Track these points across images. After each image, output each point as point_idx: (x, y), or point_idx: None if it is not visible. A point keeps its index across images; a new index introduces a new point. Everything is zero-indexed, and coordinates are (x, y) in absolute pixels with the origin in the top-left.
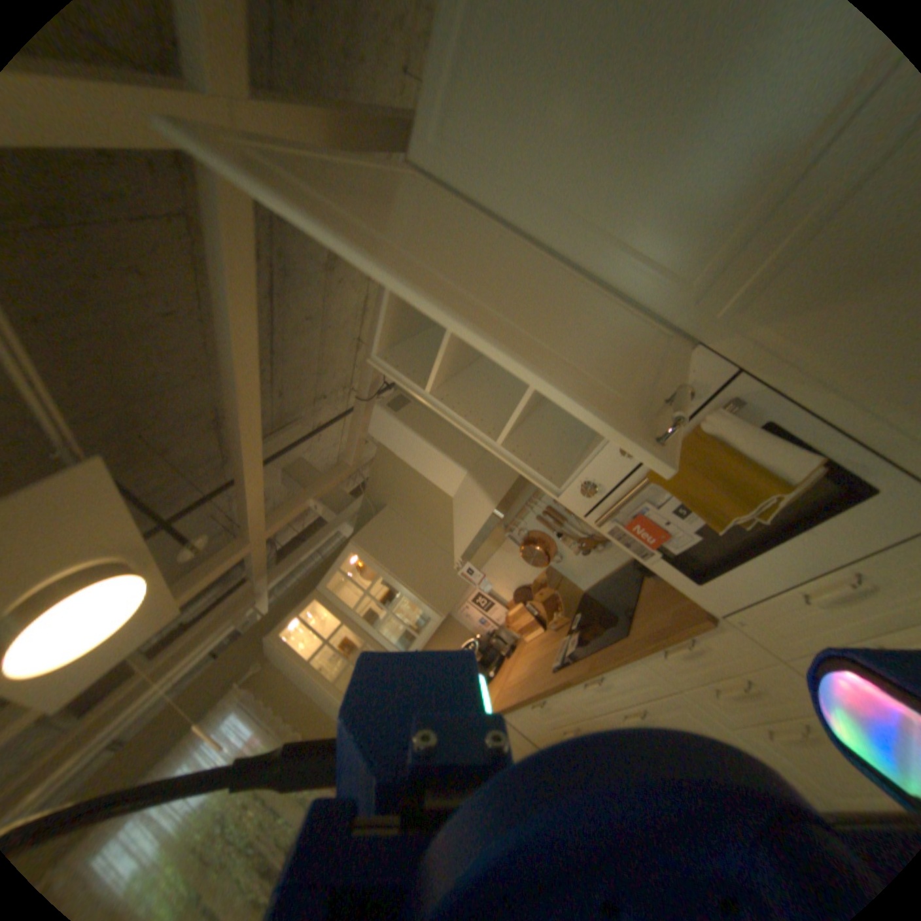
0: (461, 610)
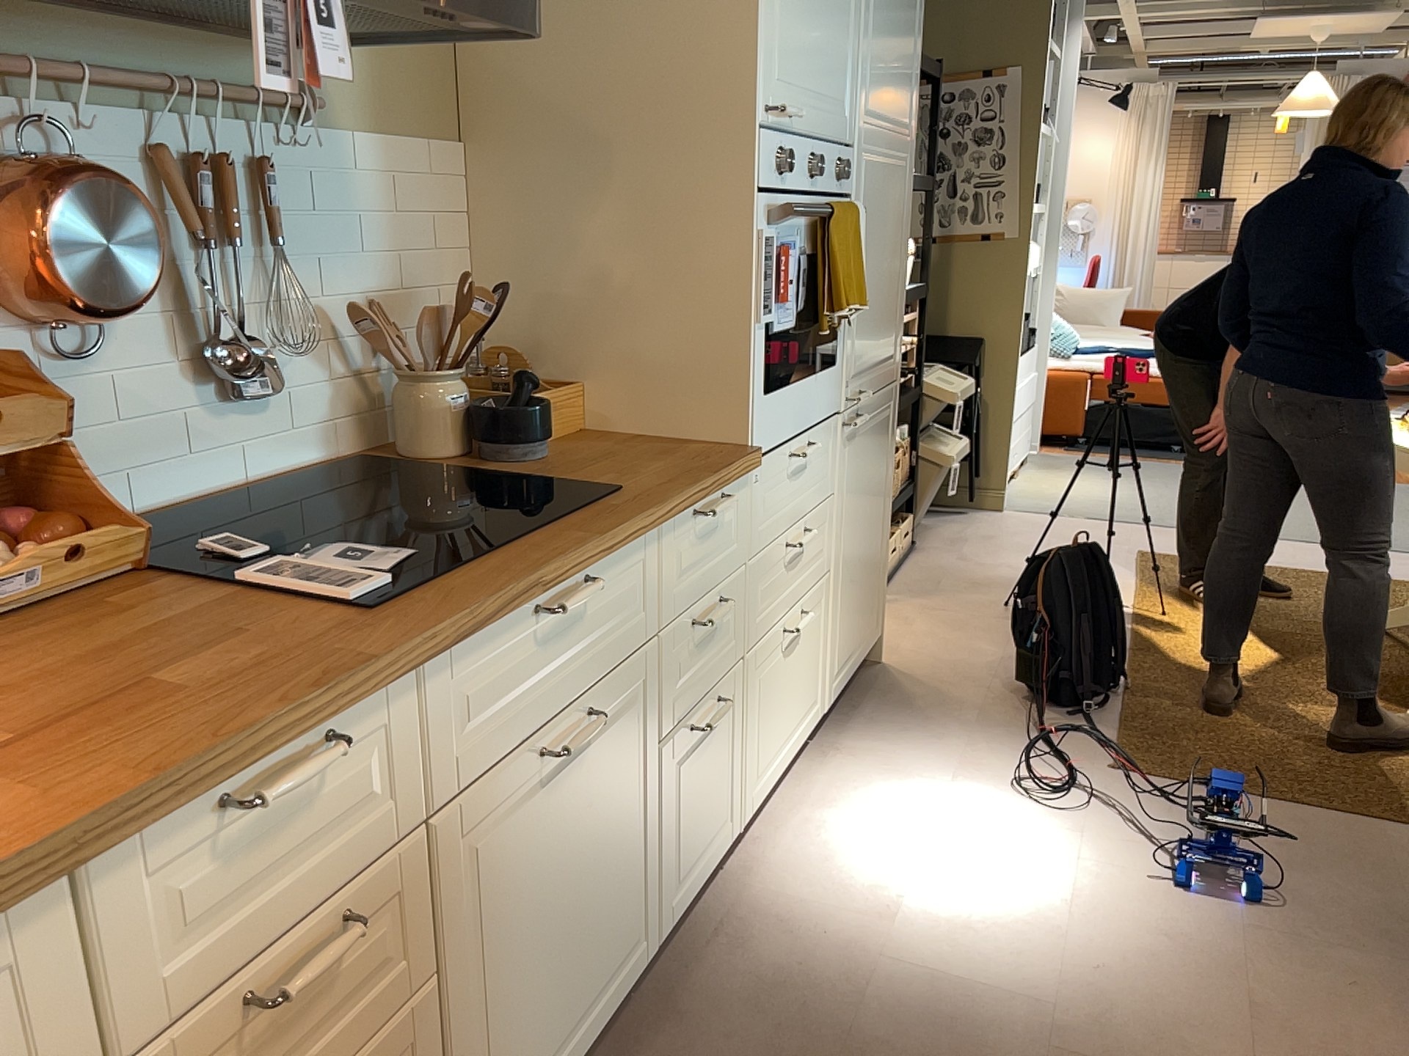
0: None
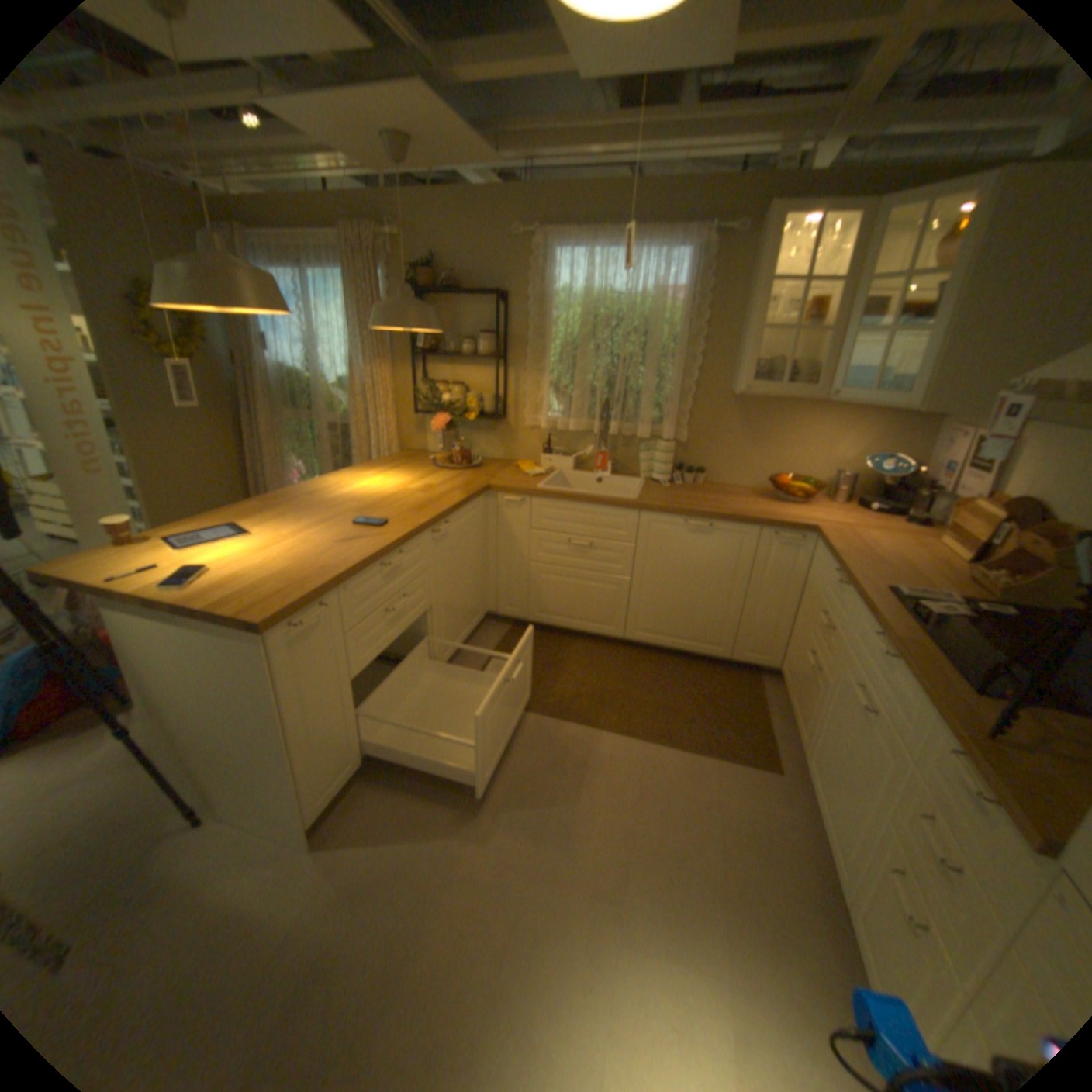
0: (959, 432)
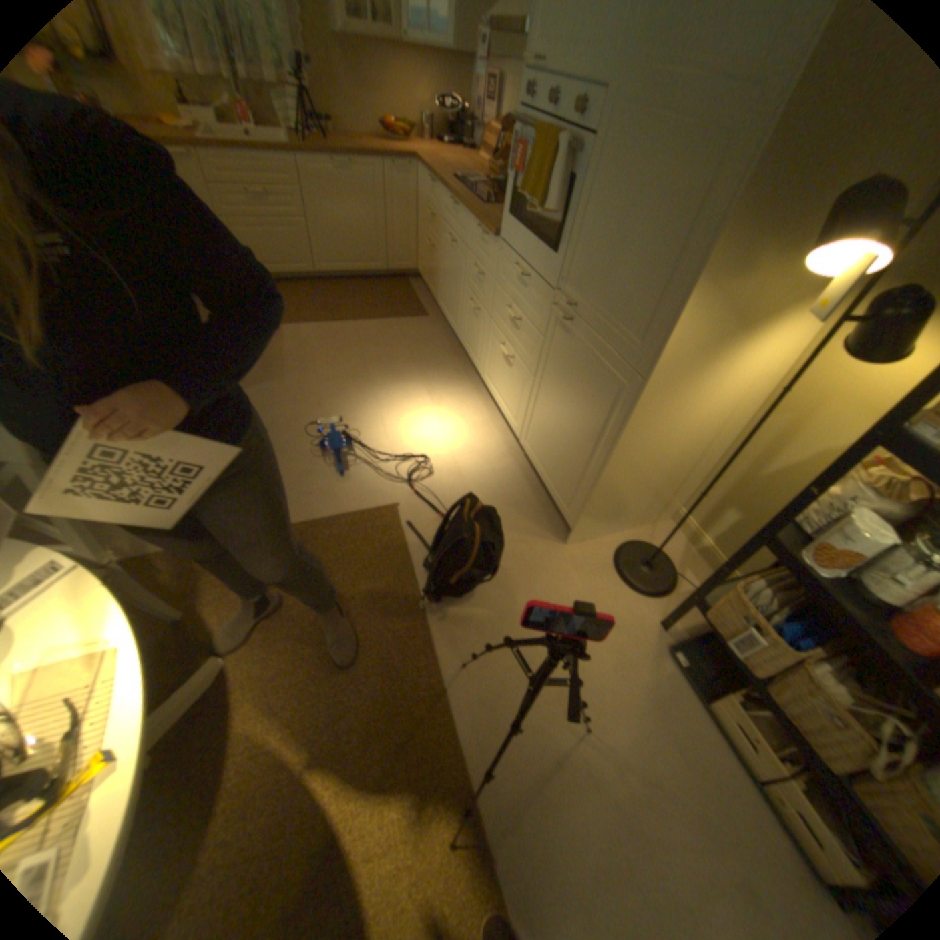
0: (478, 75)
